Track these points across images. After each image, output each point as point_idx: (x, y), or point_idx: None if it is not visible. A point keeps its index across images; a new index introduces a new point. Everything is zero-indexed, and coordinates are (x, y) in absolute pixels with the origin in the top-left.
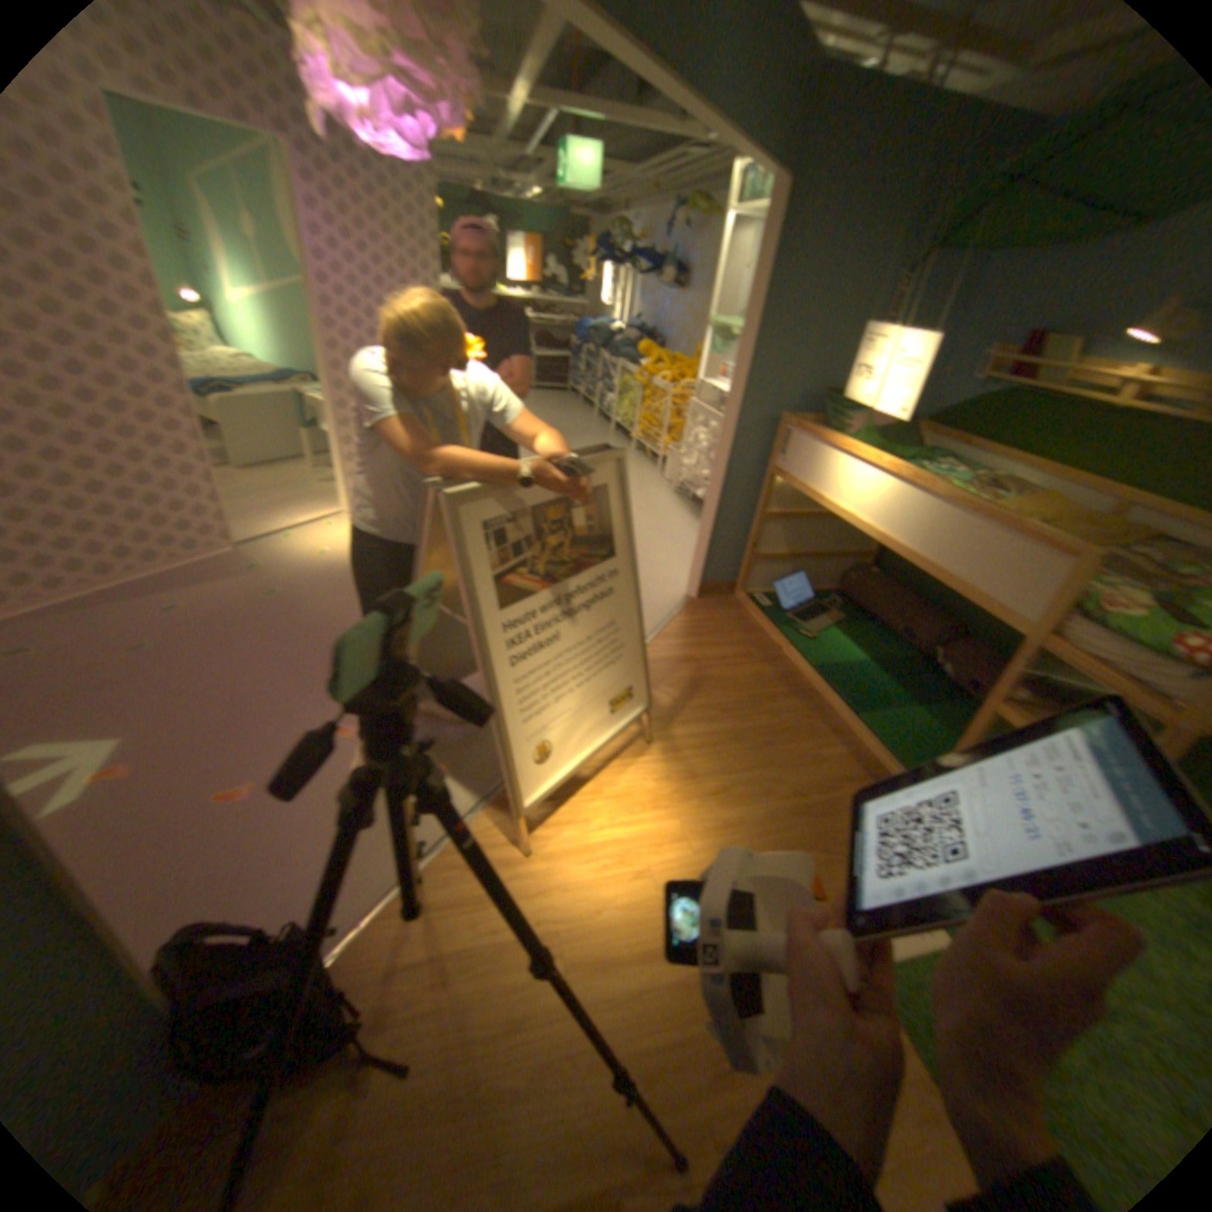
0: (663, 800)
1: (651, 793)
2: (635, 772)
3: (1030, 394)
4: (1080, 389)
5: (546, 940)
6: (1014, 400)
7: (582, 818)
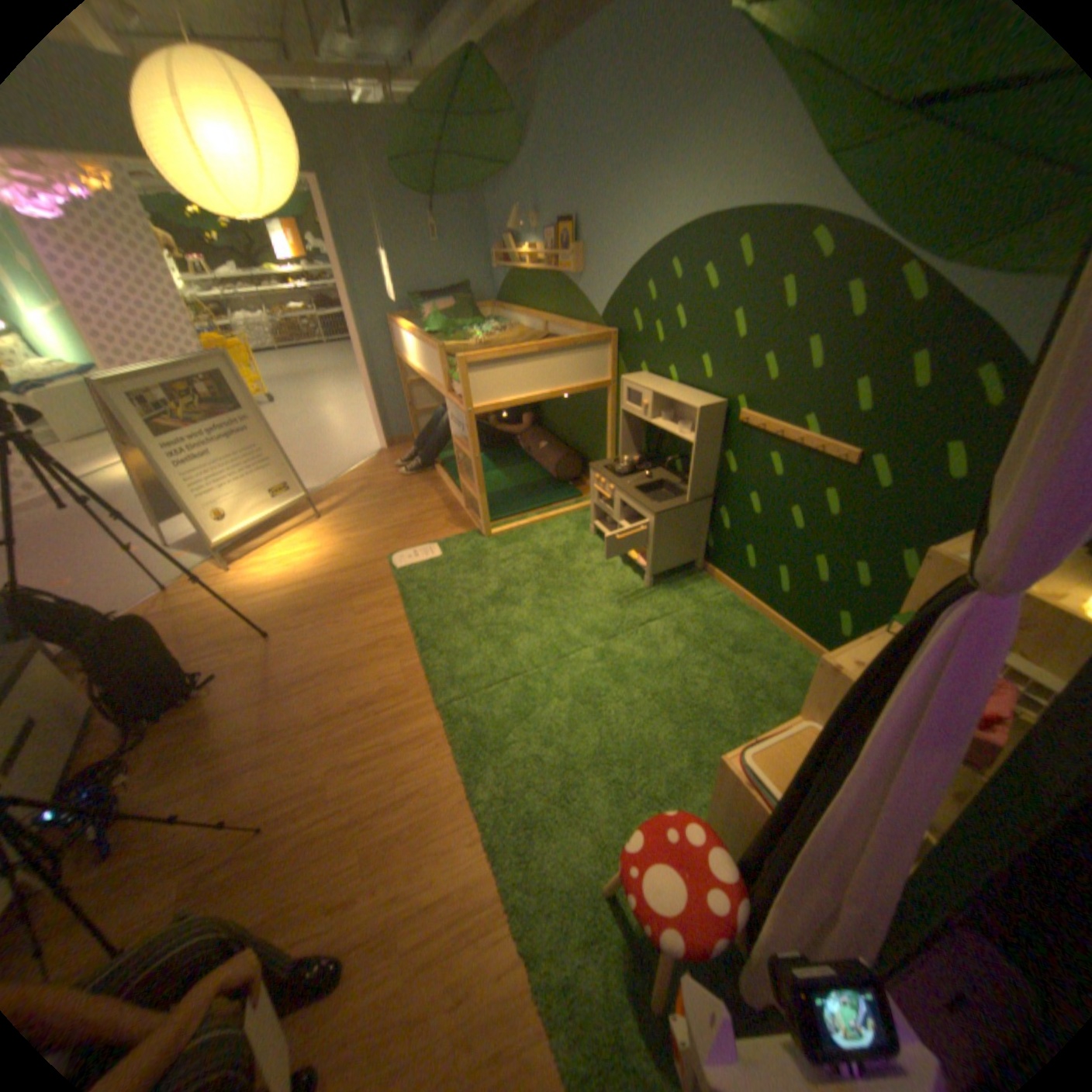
0: (315, 539)
1: (309, 538)
2: (304, 532)
3: (514, 272)
4: (524, 264)
5: (227, 595)
6: (512, 277)
7: (264, 554)
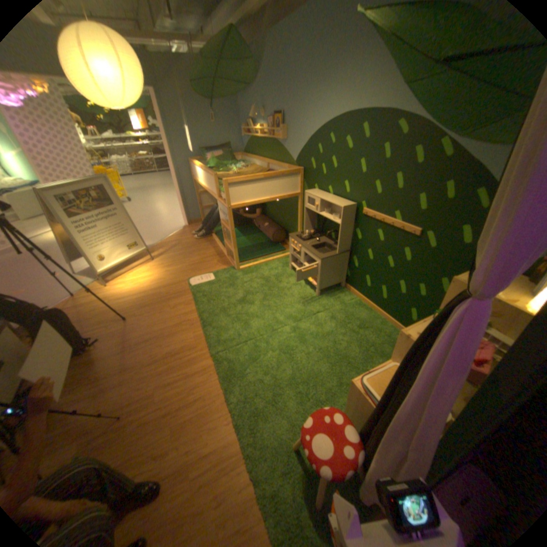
0: (150, 270)
1: (148, 269)
2: (145, 266)
3: (253, 138)
4: (257, 134)
5: (105, 298)
6: (251, 140)
7: (124, 277)
